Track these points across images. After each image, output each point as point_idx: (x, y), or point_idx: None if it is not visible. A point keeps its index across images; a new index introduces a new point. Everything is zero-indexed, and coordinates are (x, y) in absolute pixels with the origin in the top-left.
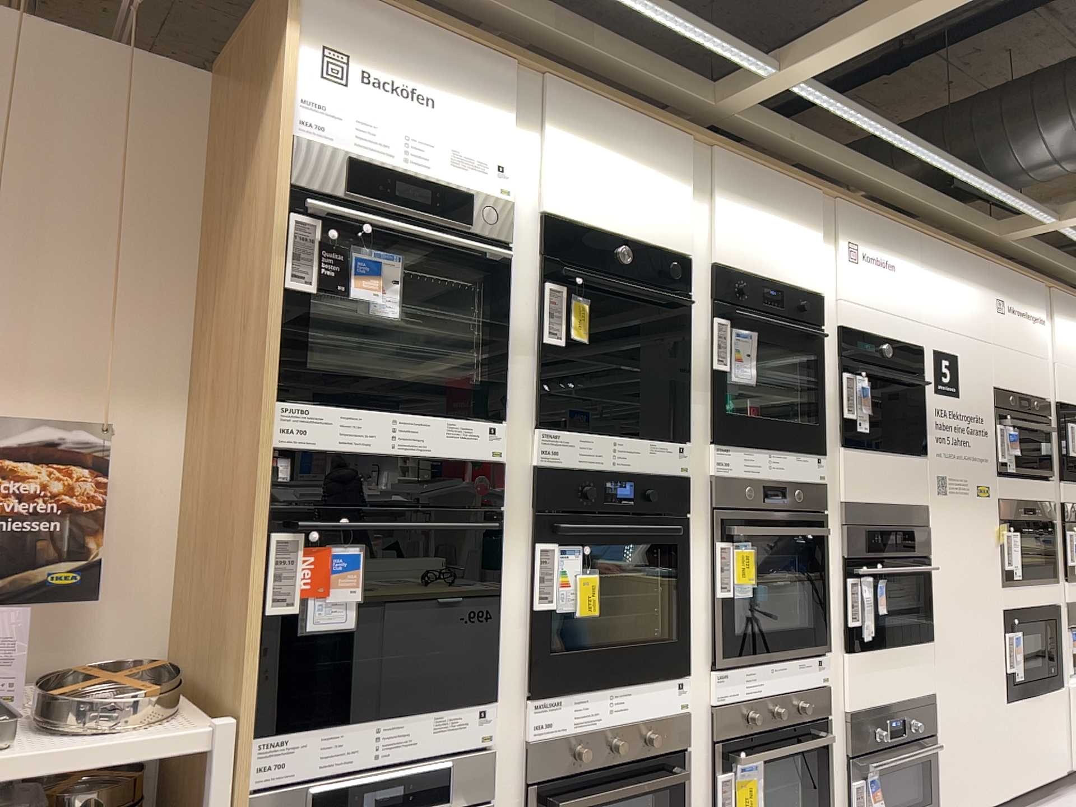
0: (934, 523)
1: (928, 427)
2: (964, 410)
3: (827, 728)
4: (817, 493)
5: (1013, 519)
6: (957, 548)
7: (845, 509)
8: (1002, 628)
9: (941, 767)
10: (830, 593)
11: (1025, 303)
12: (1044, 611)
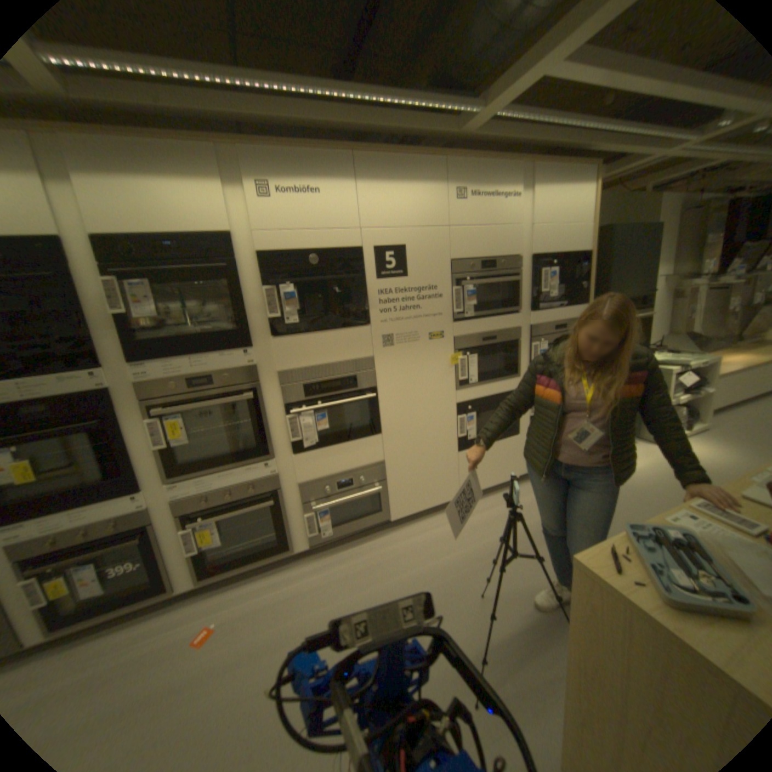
0: (381, 367)
1: (371, 305)
2: (415, 285)
3: (279, 495)
4: (248, 373)
5: (477, 346)
6: (408, 378)
7: (280, 377)
8: (456, 415)
9: (392, 495)
10: (275, 426)
11: (499, 183)
12: (502, 397)
